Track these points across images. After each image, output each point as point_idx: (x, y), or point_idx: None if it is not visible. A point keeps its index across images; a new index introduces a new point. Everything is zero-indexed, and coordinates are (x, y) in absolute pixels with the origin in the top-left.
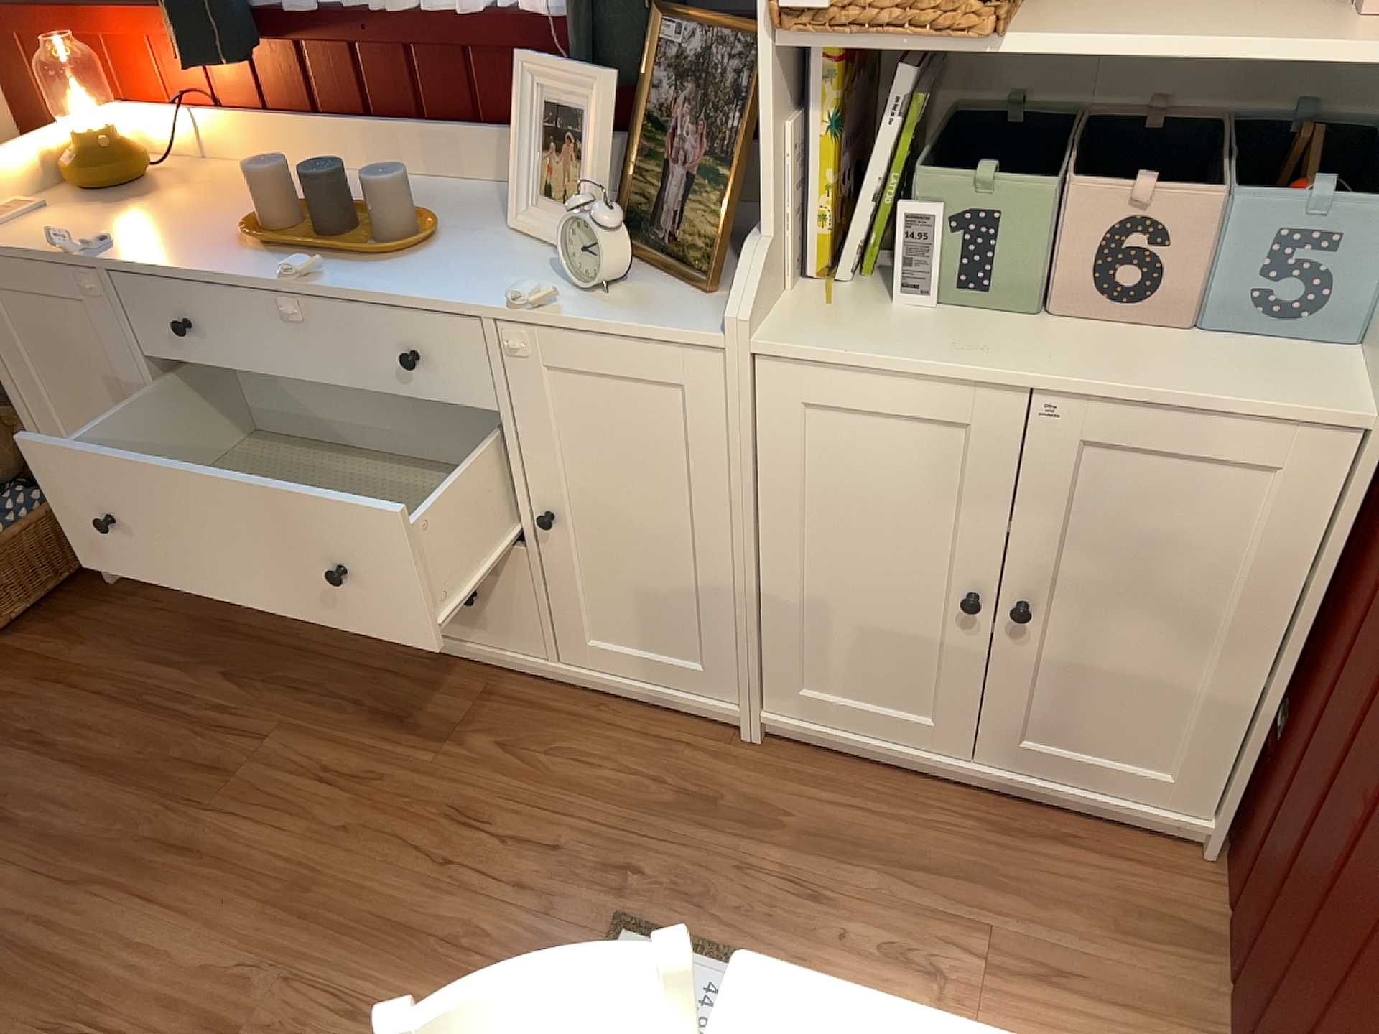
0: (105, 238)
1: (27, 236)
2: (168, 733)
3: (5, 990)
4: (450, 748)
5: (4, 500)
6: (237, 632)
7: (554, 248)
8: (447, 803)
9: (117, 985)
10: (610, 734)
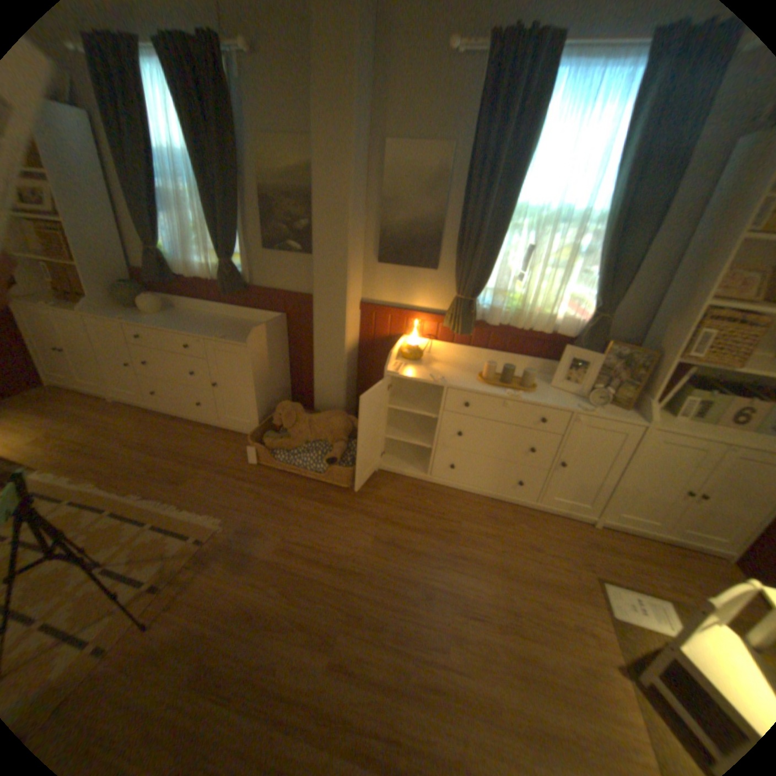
0: (442, 379)
1: (412, 374)
2: (429, 522)
3: (439, 603)
4: (515, 529)
5: (351, 445)
6: (425, 490)
7: (570, 395)
8: (526, 546)
9: (472, 602)
10: (556, 526)
